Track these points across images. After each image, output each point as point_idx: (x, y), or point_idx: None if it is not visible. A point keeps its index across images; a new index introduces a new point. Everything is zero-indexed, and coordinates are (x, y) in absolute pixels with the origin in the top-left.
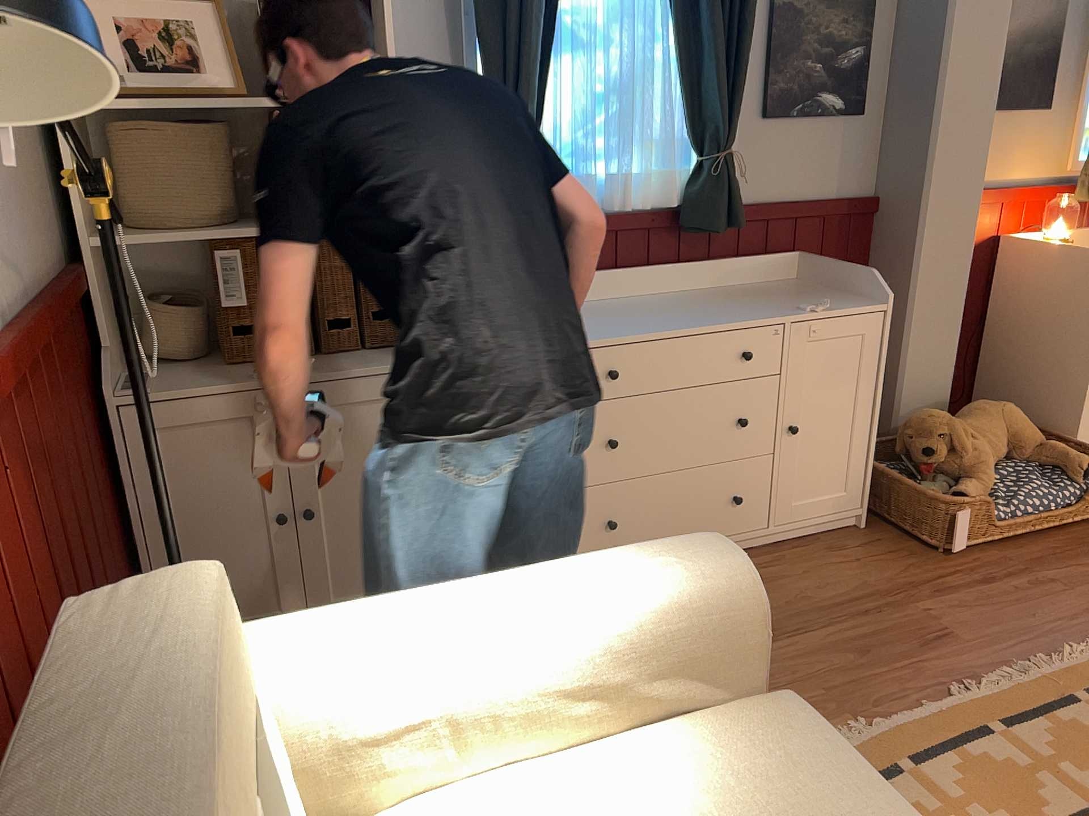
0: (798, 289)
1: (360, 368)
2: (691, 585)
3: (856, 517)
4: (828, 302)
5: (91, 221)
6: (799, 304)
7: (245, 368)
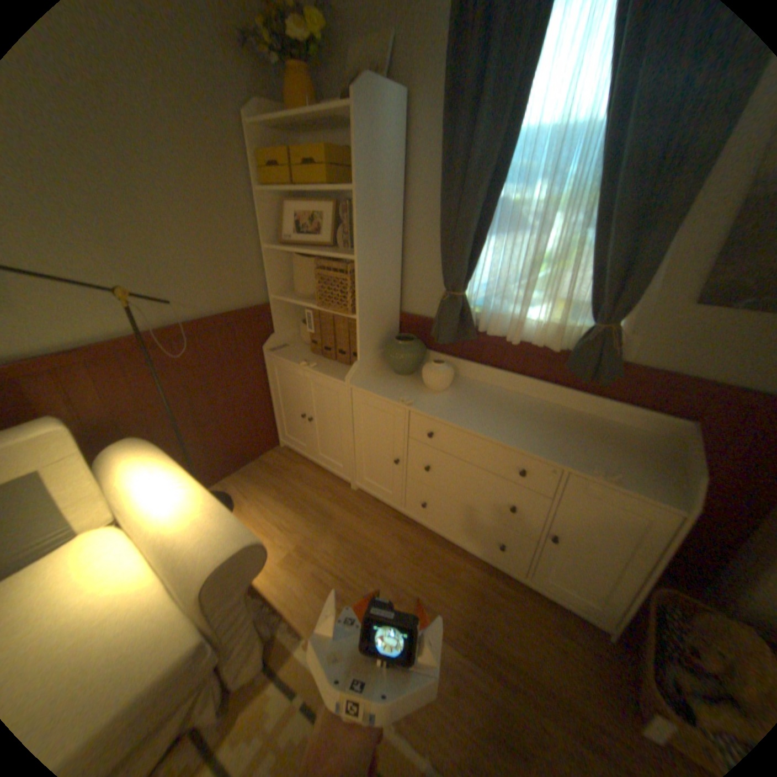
0: (656, 450)
1: (331, 374)
2: (190, 553)
3: (615, 630)
4: (621, 476)
5: (283, 287)
6: (606, 463)
7: (312, 355)
